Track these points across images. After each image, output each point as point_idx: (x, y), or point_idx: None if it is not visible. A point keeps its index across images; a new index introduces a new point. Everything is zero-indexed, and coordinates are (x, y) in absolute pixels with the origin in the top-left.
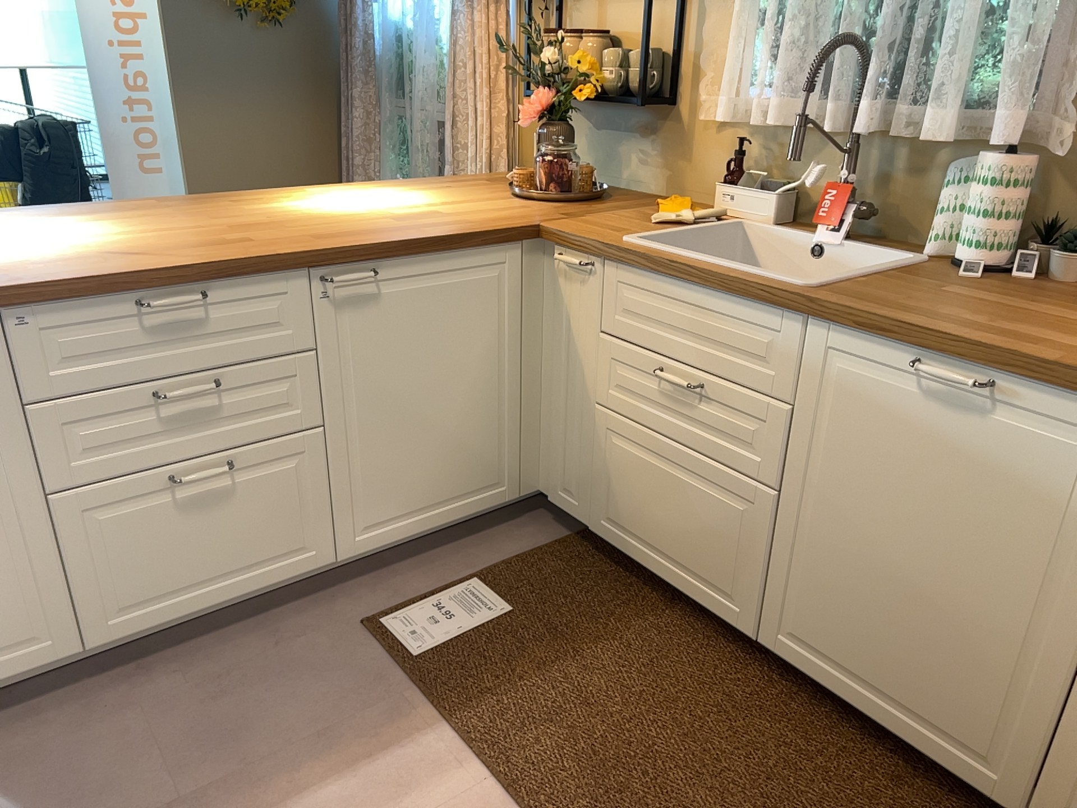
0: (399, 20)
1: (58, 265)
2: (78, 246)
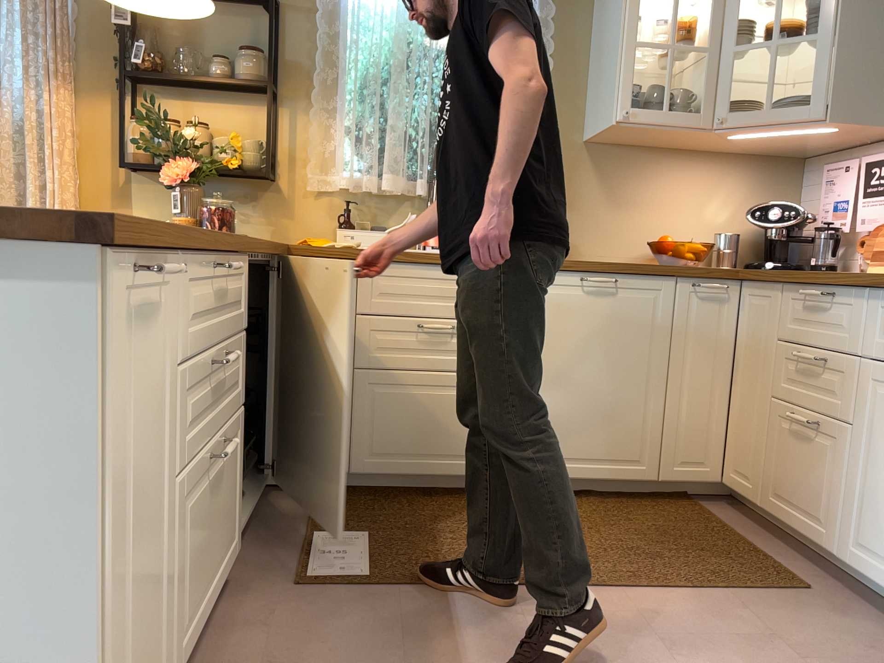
0: None
1: None
2: None
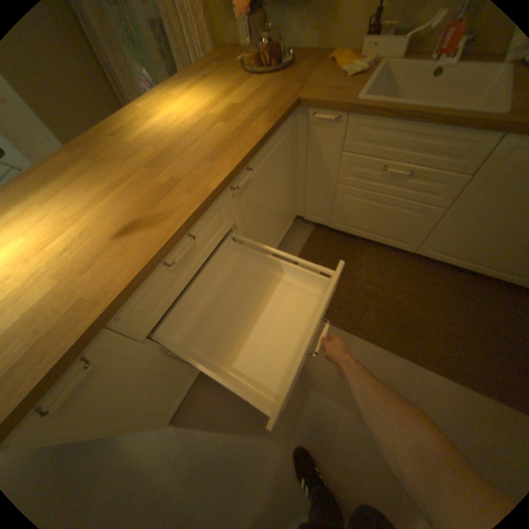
0: None
1: (97, 265)
2: (80, 233)
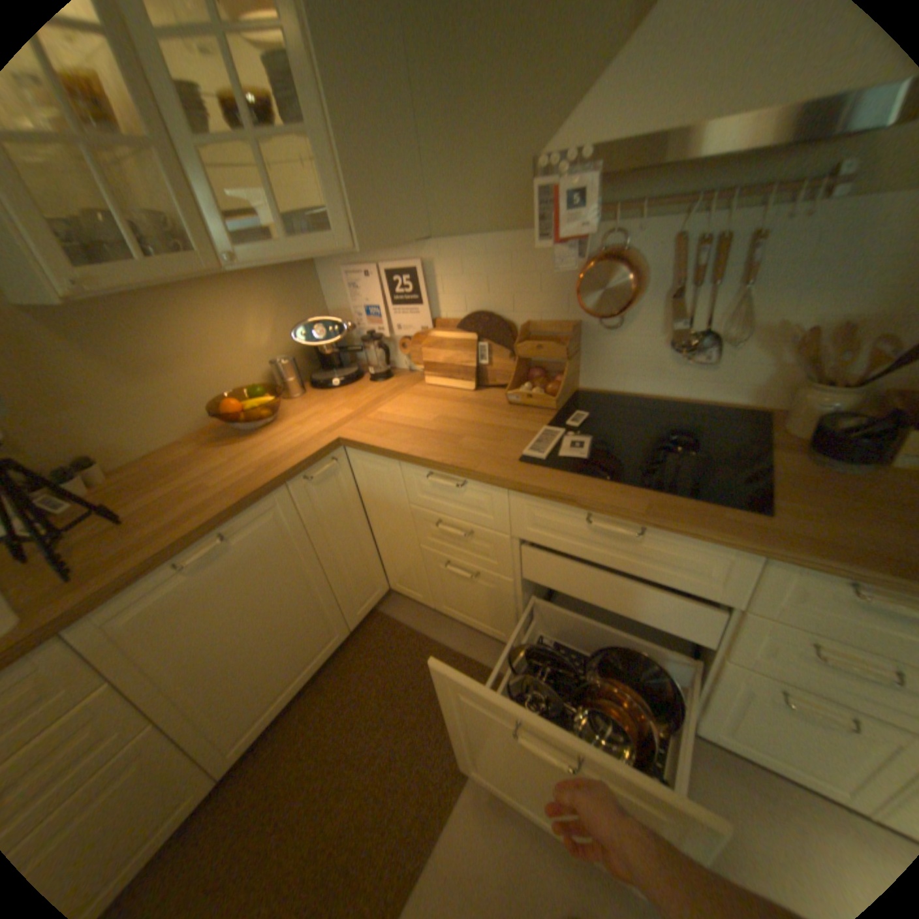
0: None
1: None
2: None
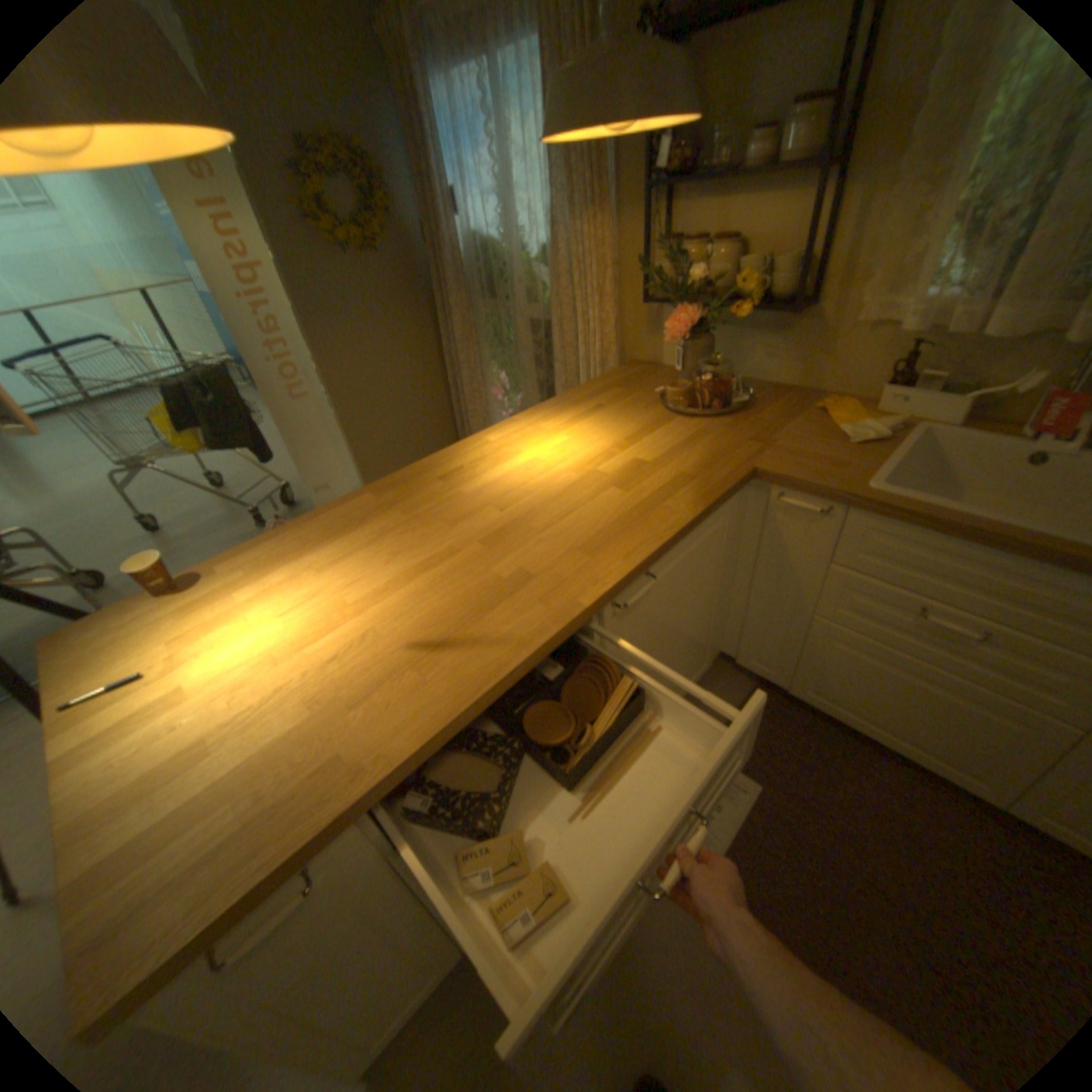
0: (478, 227)
1: (374, 702)
2: (361, 635)
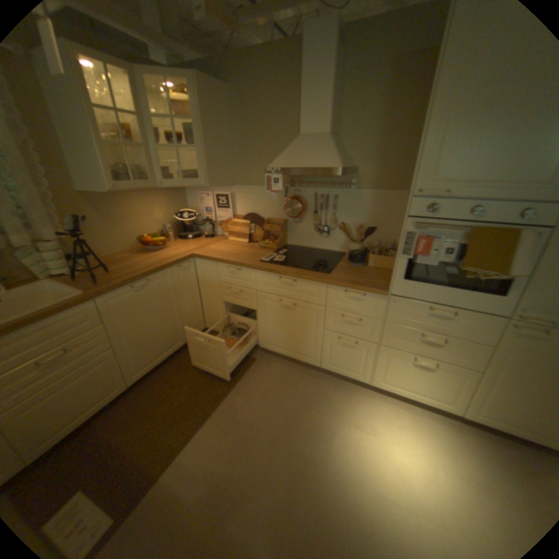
0: None
1: None
2: None
